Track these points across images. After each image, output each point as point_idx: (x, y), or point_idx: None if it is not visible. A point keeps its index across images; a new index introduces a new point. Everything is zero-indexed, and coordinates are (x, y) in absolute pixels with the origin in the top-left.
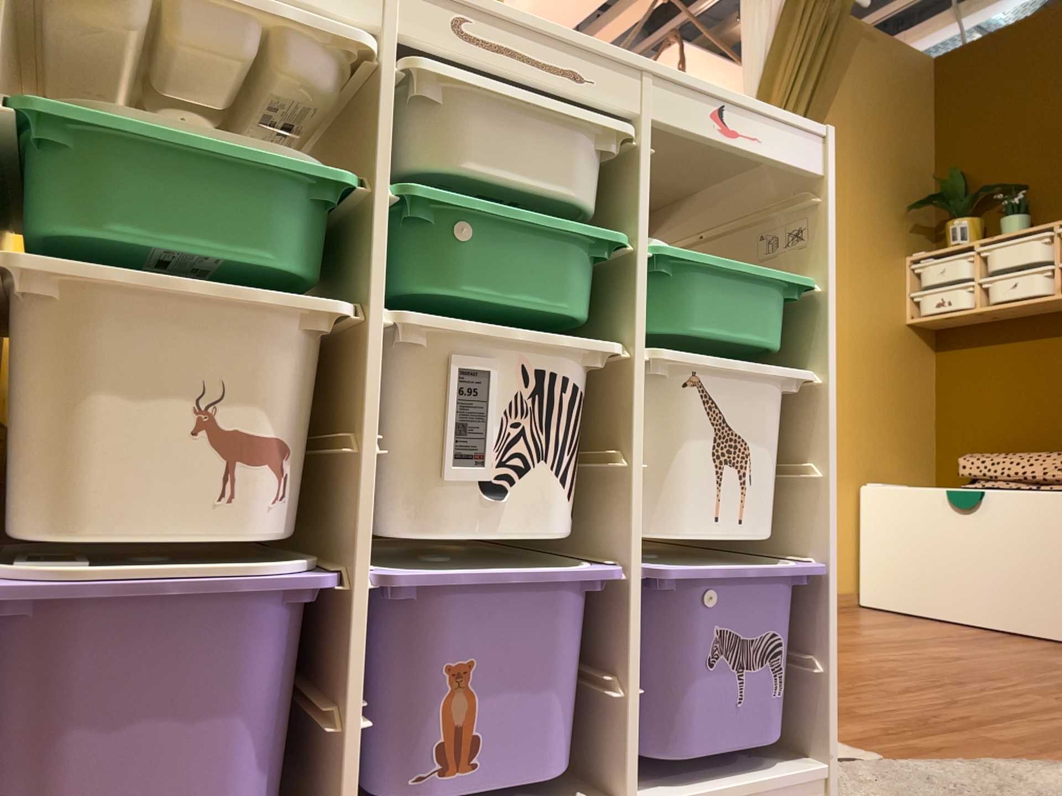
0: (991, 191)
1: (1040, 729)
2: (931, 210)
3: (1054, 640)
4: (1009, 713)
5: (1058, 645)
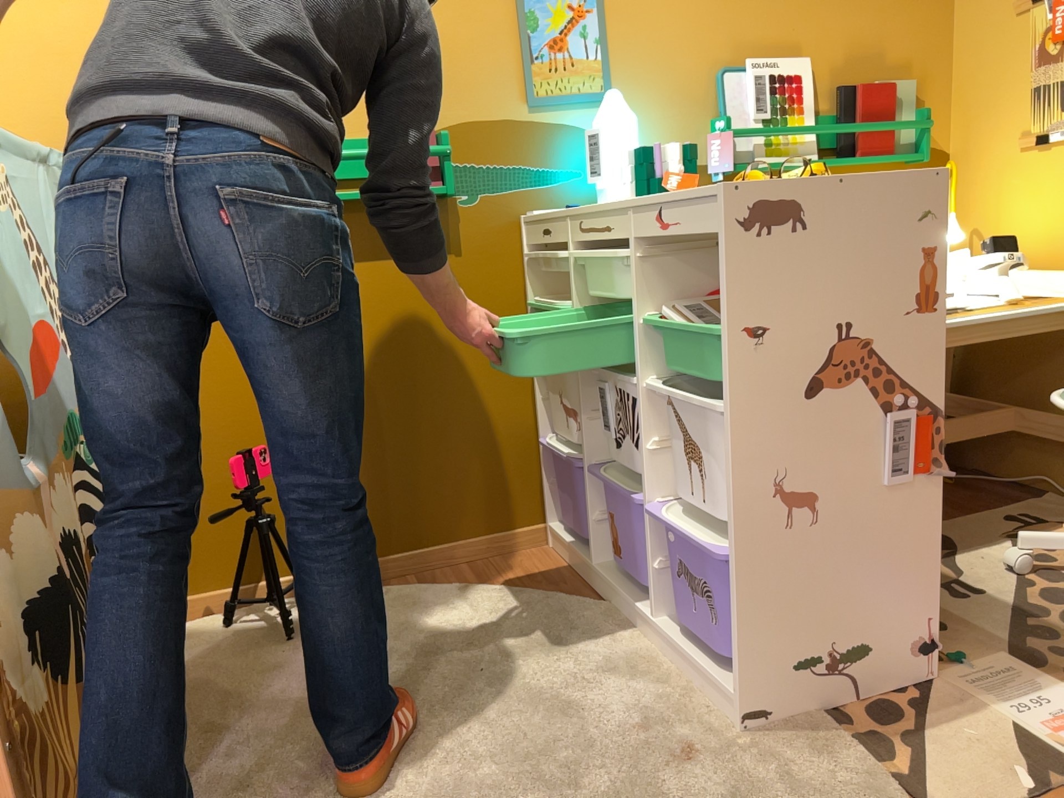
0: None
1: None
2: None
3: None
4: None
5: None
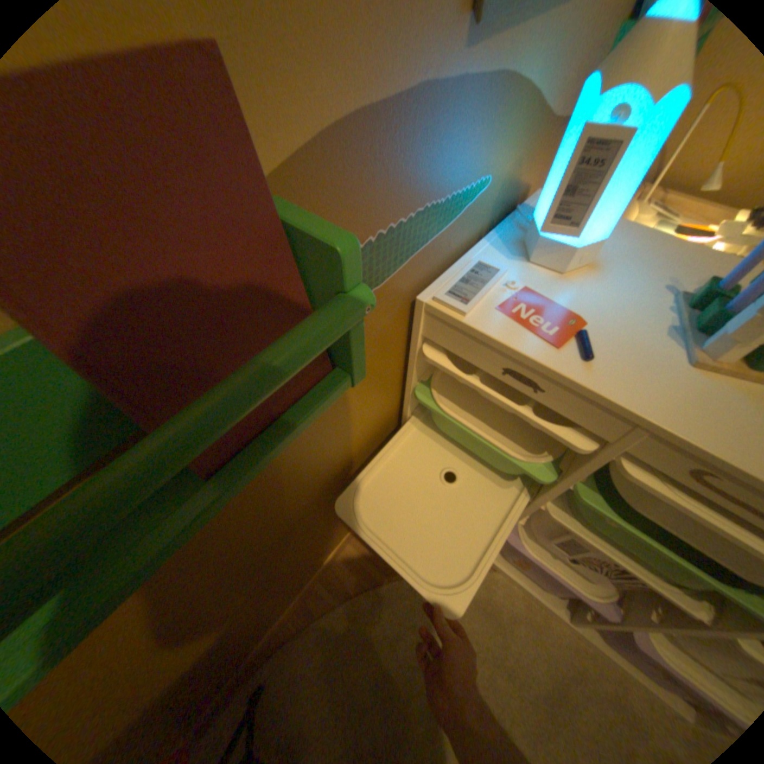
0: None
1: None
2: None
3: None
4: None
5: None
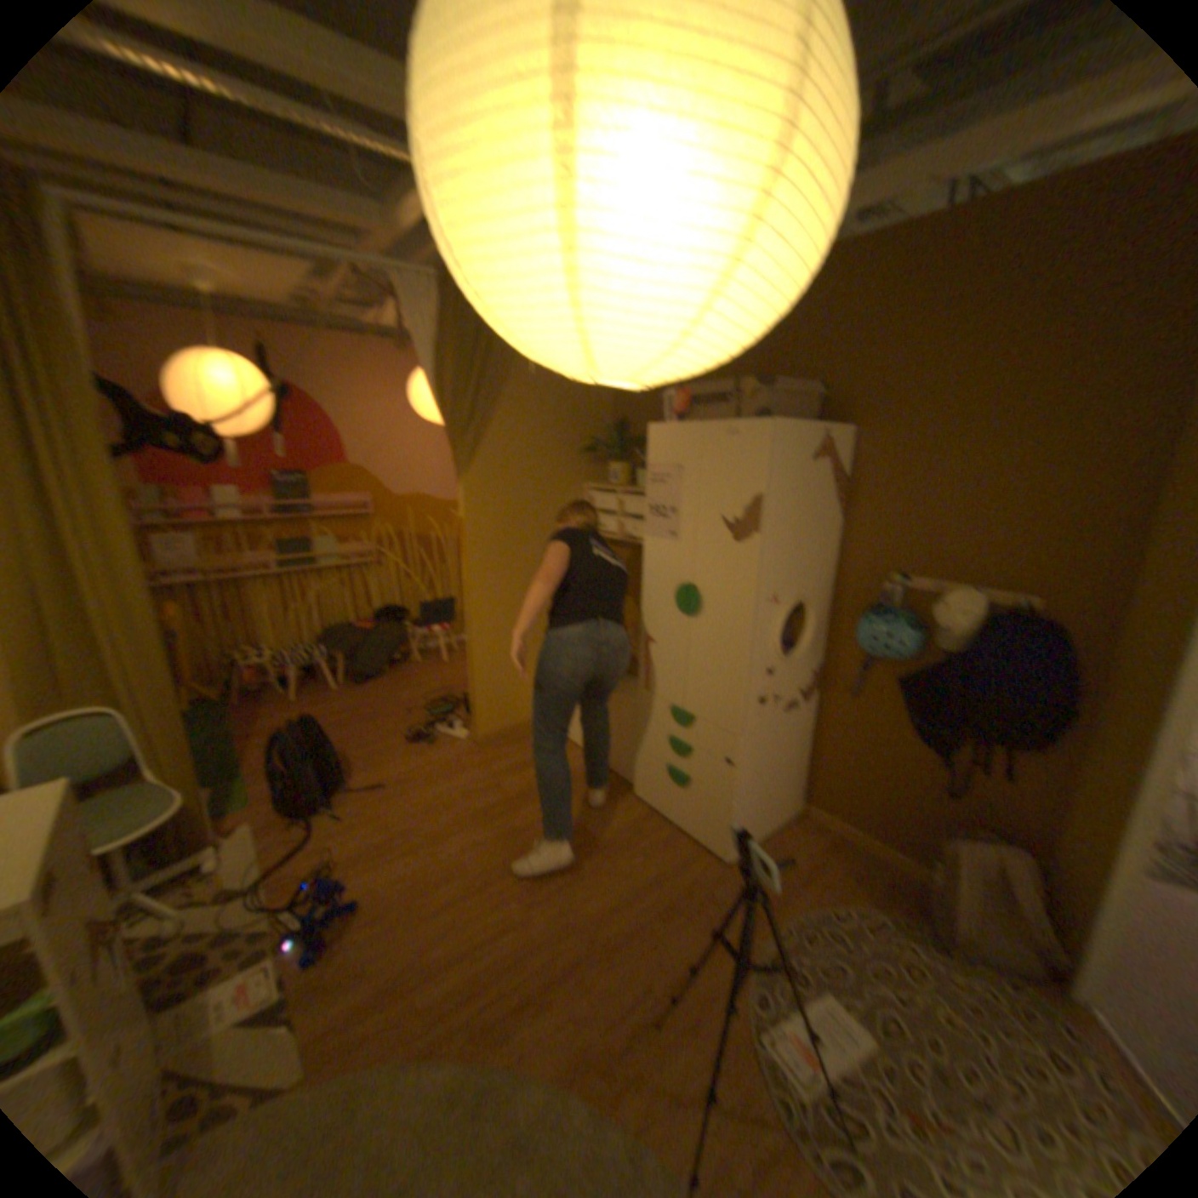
0: (642, 445)
1: (463, 993)
2: (604, 454)
3: (623, 783)
4: (470, 961)
5: (619, 791)
